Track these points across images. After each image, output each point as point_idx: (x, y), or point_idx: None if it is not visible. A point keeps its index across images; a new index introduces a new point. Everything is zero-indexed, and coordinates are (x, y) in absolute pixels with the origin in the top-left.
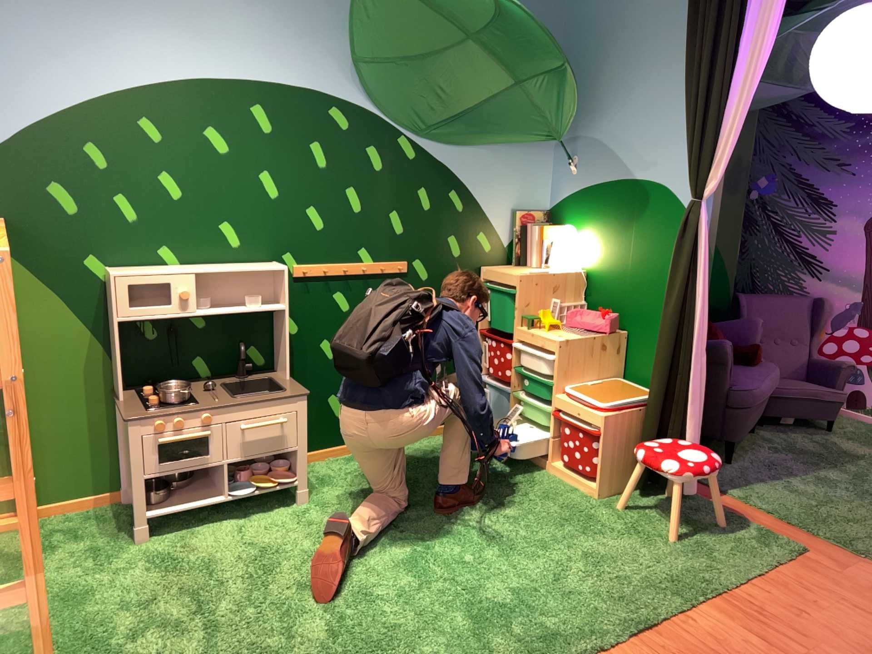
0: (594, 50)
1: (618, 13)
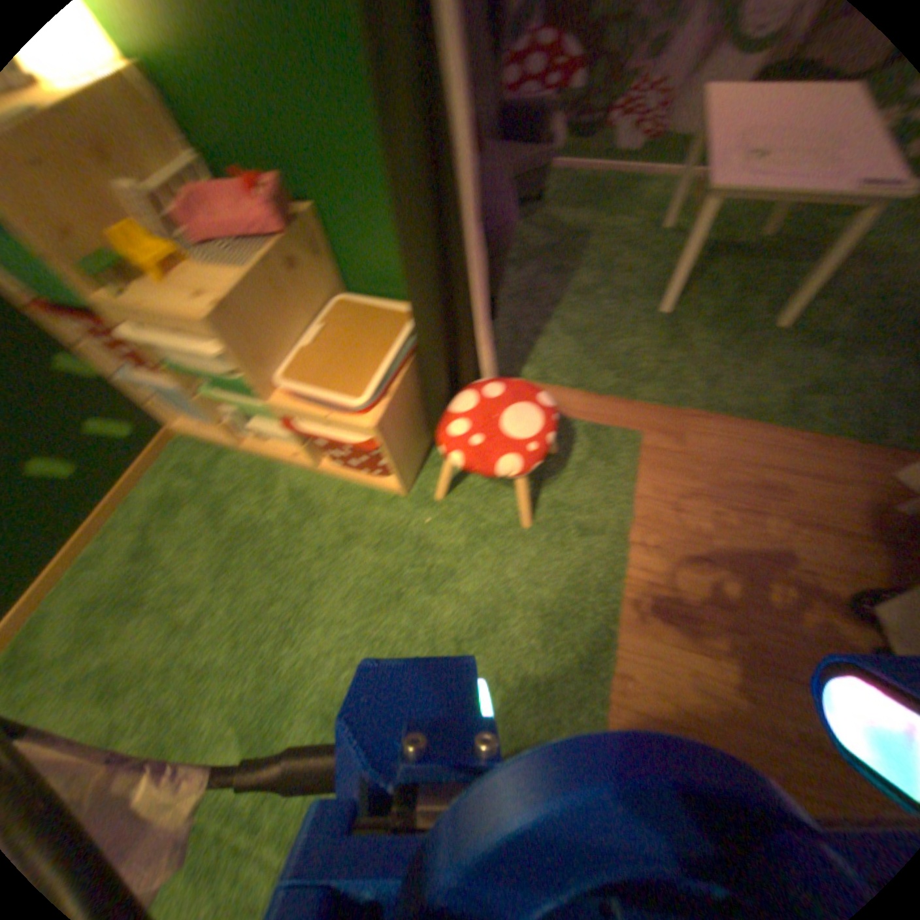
0: None
1: None
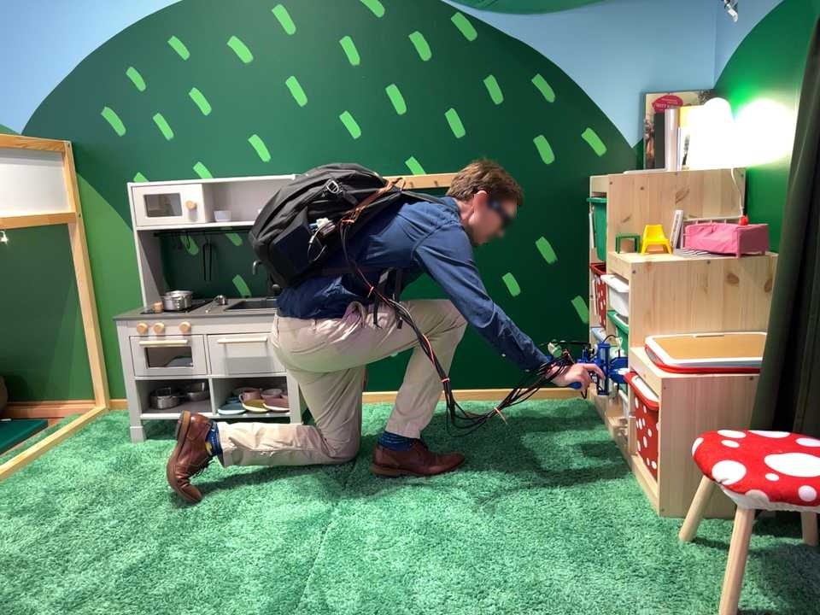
0: None
1: None
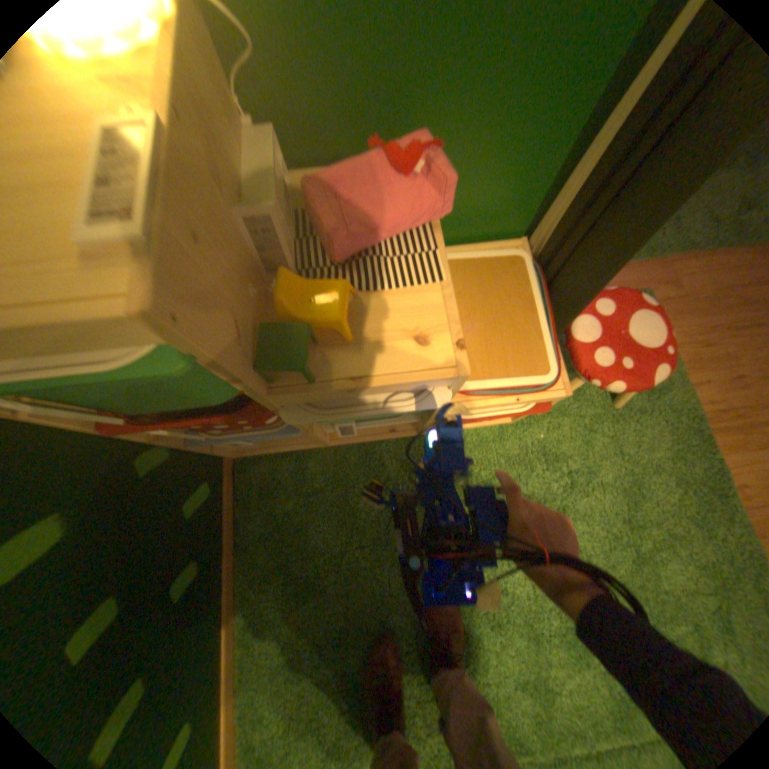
0: None
1: None
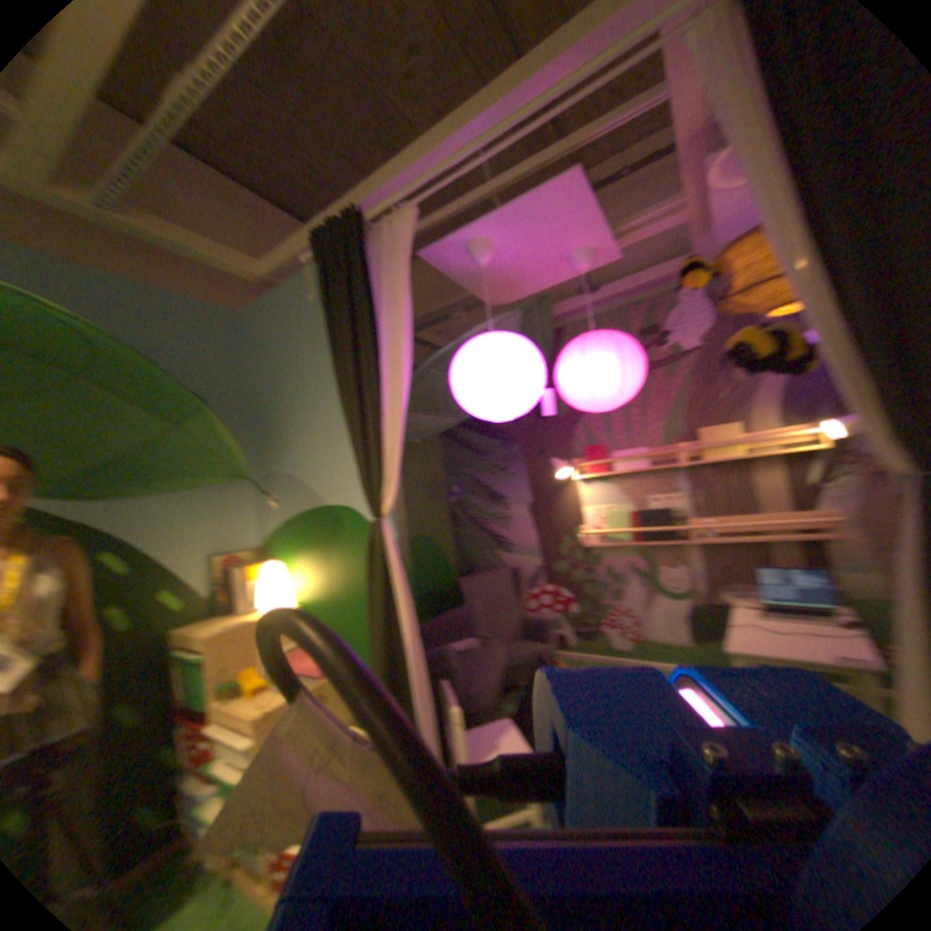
0: (274, 387)
1: (287, 352)
